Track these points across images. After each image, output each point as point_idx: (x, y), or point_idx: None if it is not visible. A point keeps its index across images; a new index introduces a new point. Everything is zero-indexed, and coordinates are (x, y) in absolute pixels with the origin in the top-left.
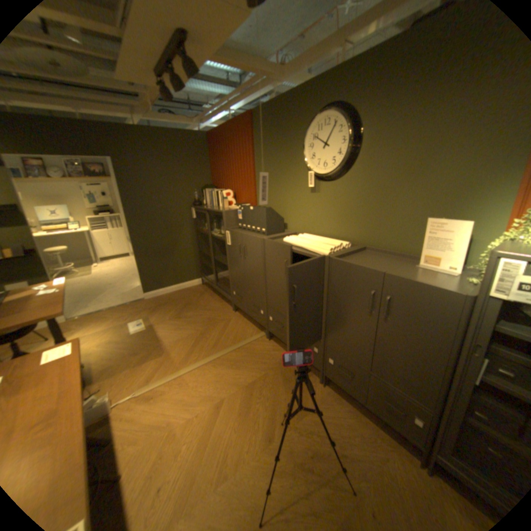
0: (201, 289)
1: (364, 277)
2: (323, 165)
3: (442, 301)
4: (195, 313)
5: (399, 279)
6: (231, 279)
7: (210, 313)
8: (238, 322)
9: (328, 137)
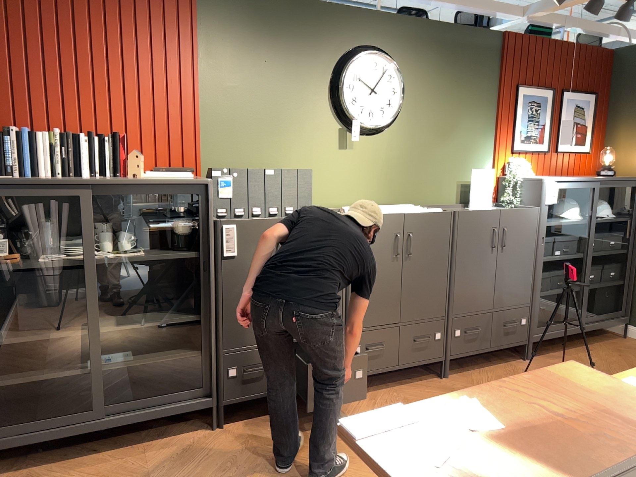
0: None
1: (487, 219)
2: (368, 114)
3: (530, 217)
4: None
5: (509, 212)
6: (222, 341)
7: (192, 467)
8: (268, 426)
9: (376, 84)
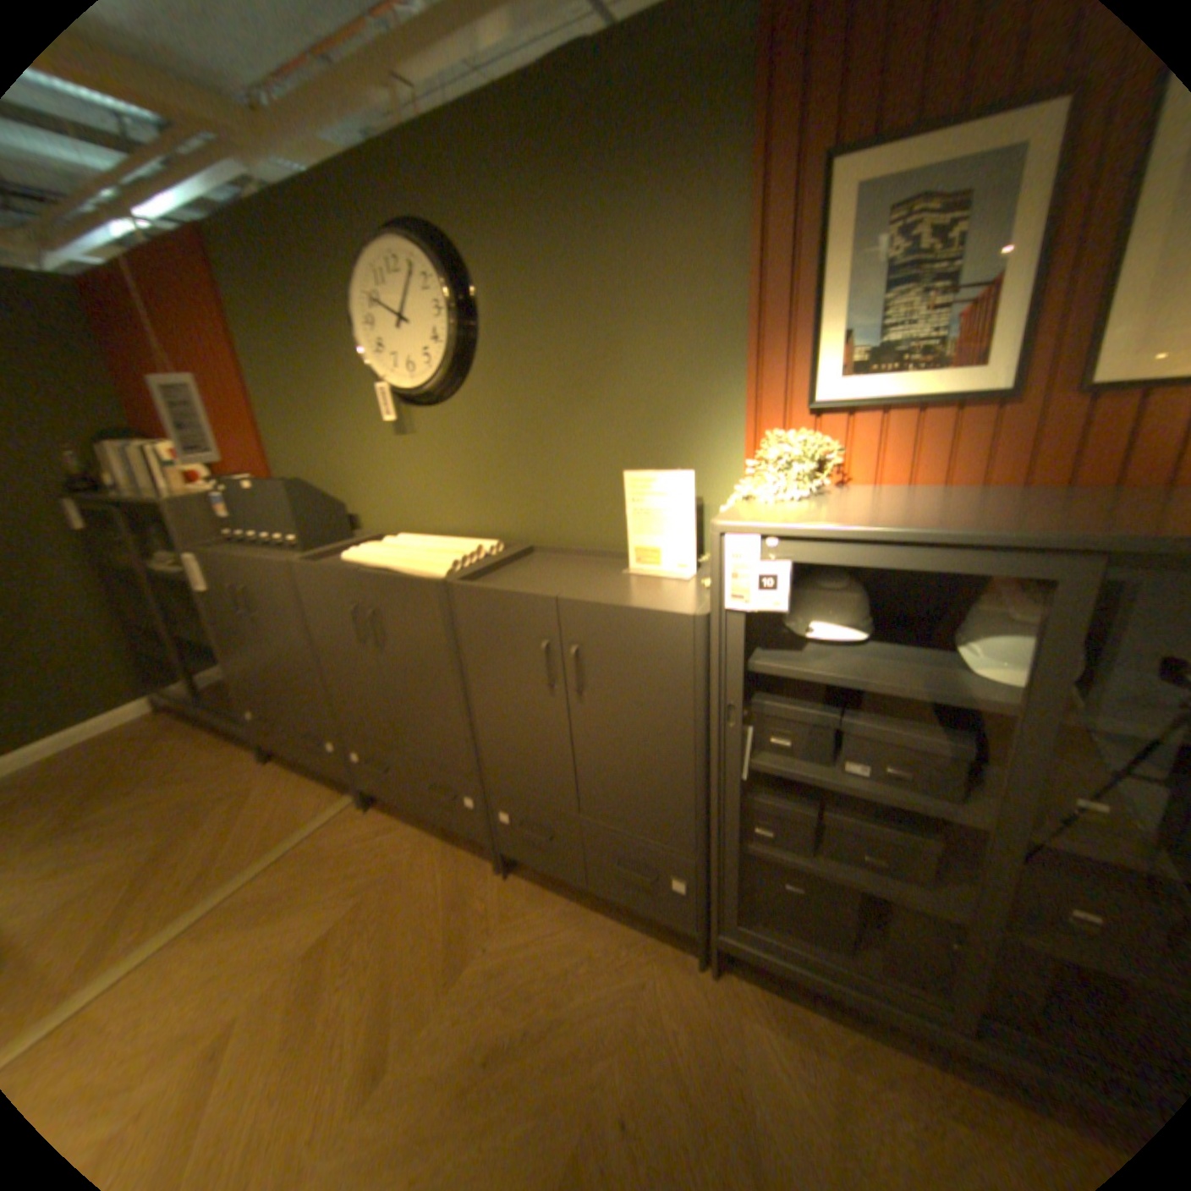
0: (148, 728)
1: (520, 615)
2: (405, 368)
3: (659, 637)
4: (125, 805)
5: (583, 609)
6: (229, 681)
7: (180, 791)
8: (273, 791)
9: (403, 303)
